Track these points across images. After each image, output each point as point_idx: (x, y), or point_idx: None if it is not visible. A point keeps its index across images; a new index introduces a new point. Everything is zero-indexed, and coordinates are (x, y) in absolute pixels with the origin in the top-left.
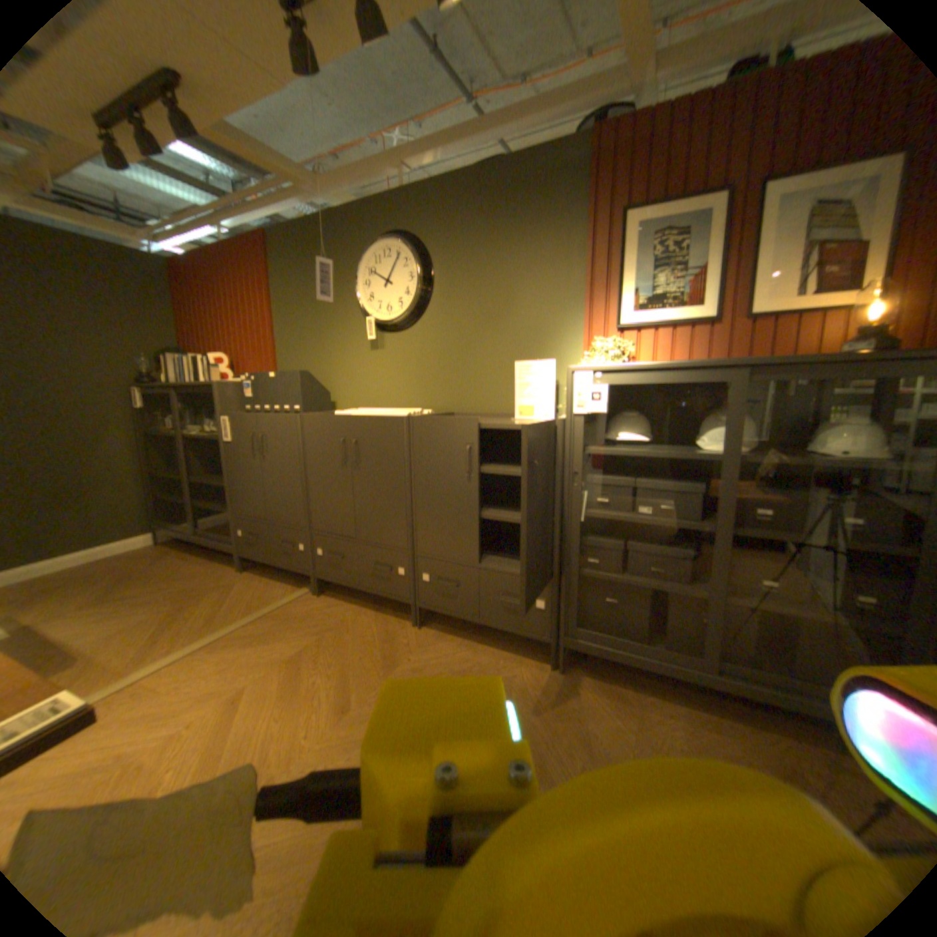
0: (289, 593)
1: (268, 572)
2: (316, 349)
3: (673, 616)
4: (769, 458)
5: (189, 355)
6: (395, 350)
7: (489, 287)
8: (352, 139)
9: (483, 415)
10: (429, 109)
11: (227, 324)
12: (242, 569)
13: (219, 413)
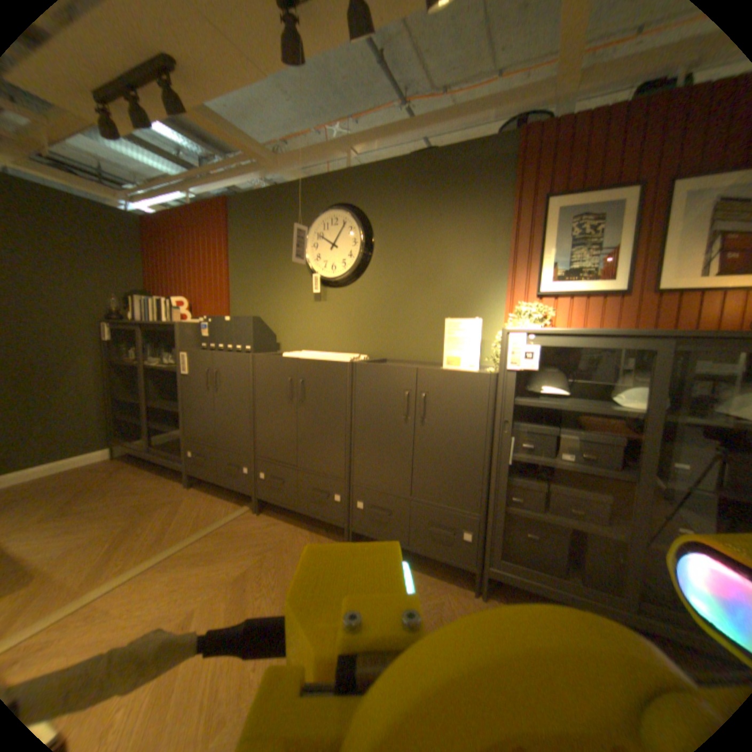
0: (231, 511)
1: (211, 489)
2: (265, 297)
3: (591, 554)
4: (690, 420)
5: (154, 297)
6: (336, 302)
7: (423, 254)
8: (302, 128)
9: (413, 362)
10: (368, 108)
11: (188, 272)
12: (188, 485)
13: (178, 349)
